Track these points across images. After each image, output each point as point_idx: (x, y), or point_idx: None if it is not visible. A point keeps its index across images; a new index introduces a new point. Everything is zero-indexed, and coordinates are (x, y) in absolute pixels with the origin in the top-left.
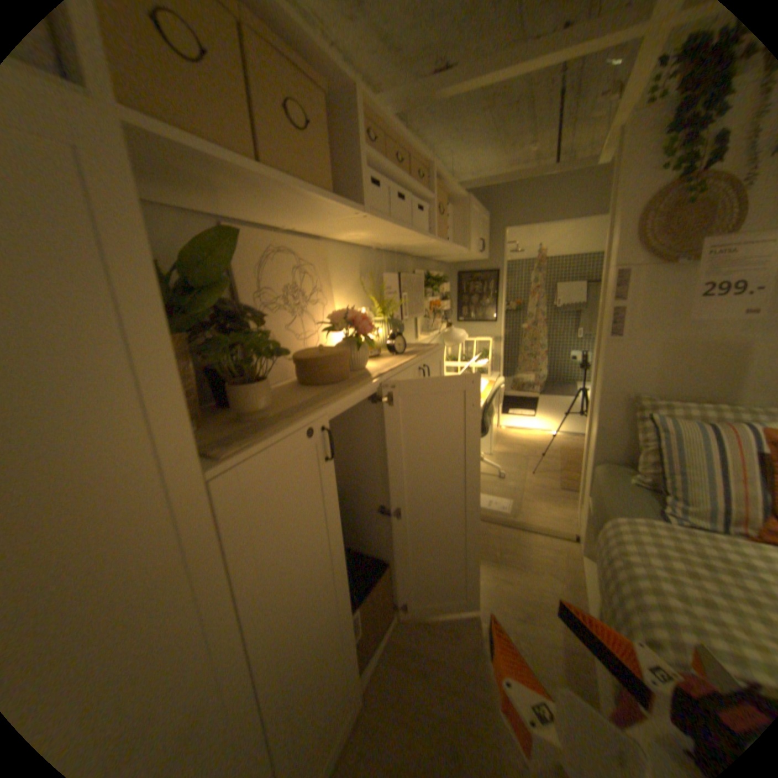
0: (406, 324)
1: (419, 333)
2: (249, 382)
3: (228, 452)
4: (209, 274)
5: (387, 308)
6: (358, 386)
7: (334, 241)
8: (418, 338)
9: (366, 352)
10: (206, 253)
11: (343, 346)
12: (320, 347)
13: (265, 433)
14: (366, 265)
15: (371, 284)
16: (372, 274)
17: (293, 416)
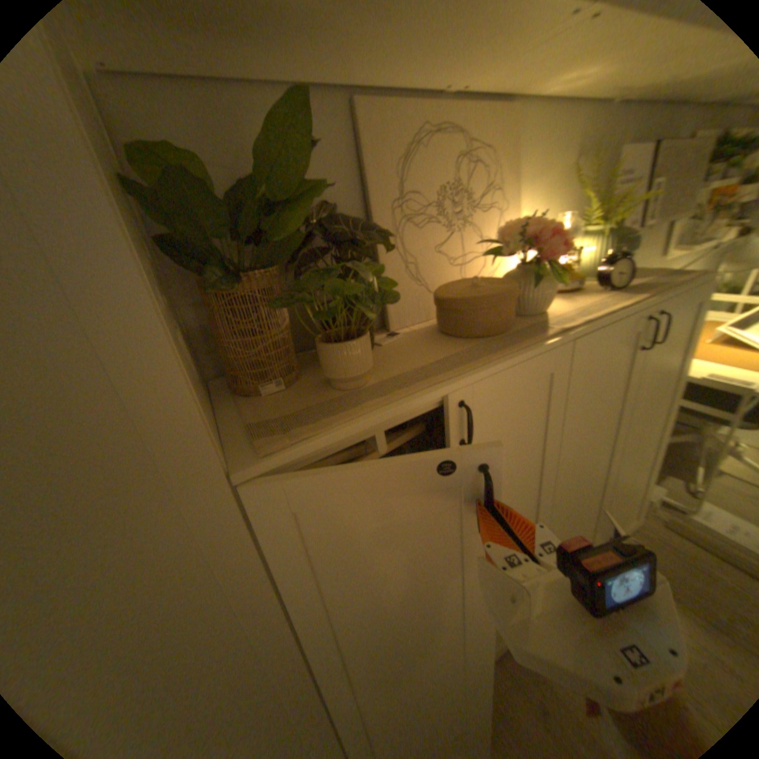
0: (651, 232)
1: (672, 248)
2: (336, 341)
3: (271, 449)
4: (290, 181)
5: (616, 210)
6: (514, 353)
7: (538, 101)
8: (669, 256)
9: (551, 289)
10: (280, 146)
11: (511, 280)
12: (475, 281)
13: (335, 423)
14: (595, 136)
15: (596, 169)
16: (602, 151)
17: (388, 398)
